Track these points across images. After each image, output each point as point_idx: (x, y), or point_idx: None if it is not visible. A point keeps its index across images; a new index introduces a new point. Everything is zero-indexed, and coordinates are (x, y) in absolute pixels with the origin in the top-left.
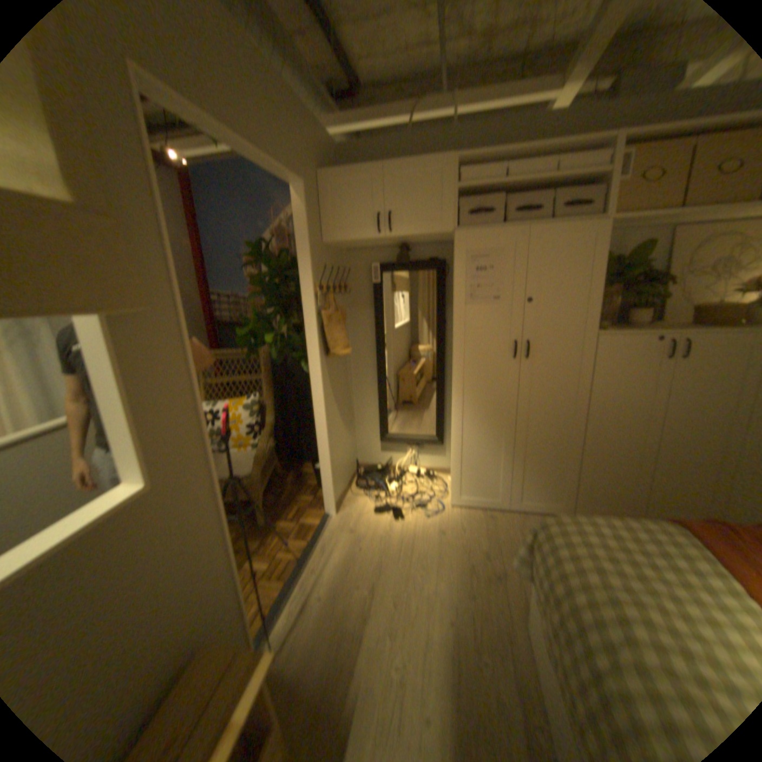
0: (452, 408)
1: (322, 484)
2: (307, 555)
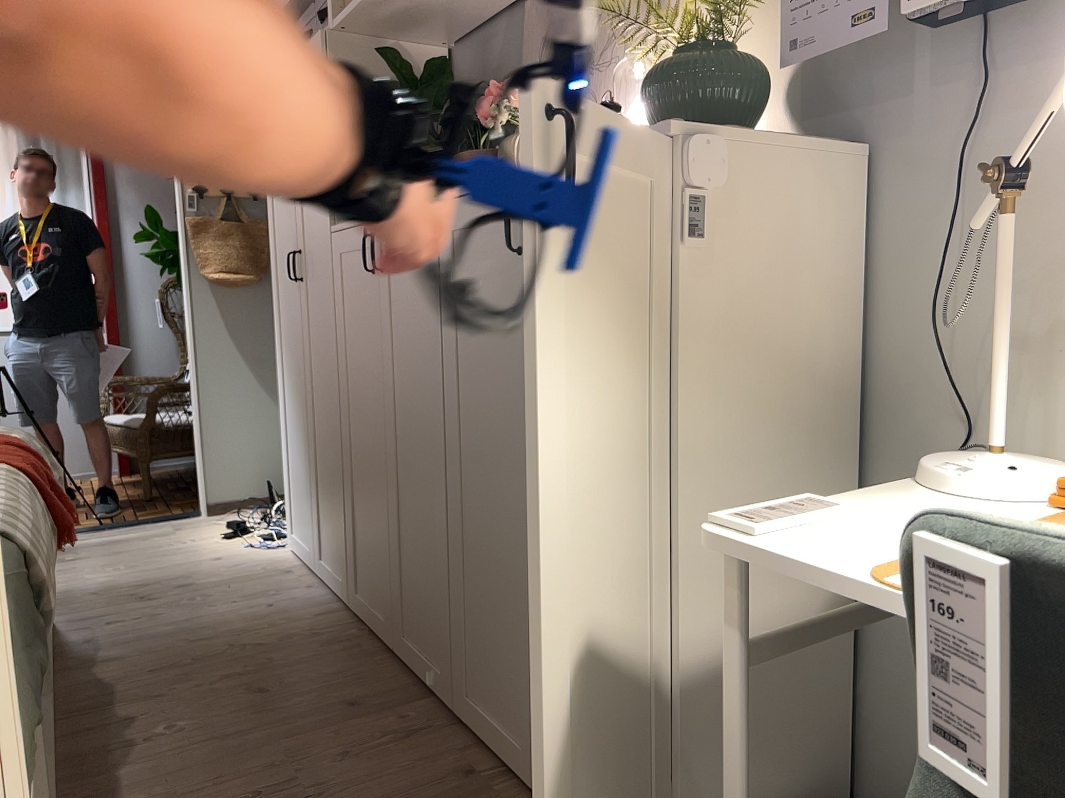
0: (276, 367)
1: (196, 465)
2: (113, 526)
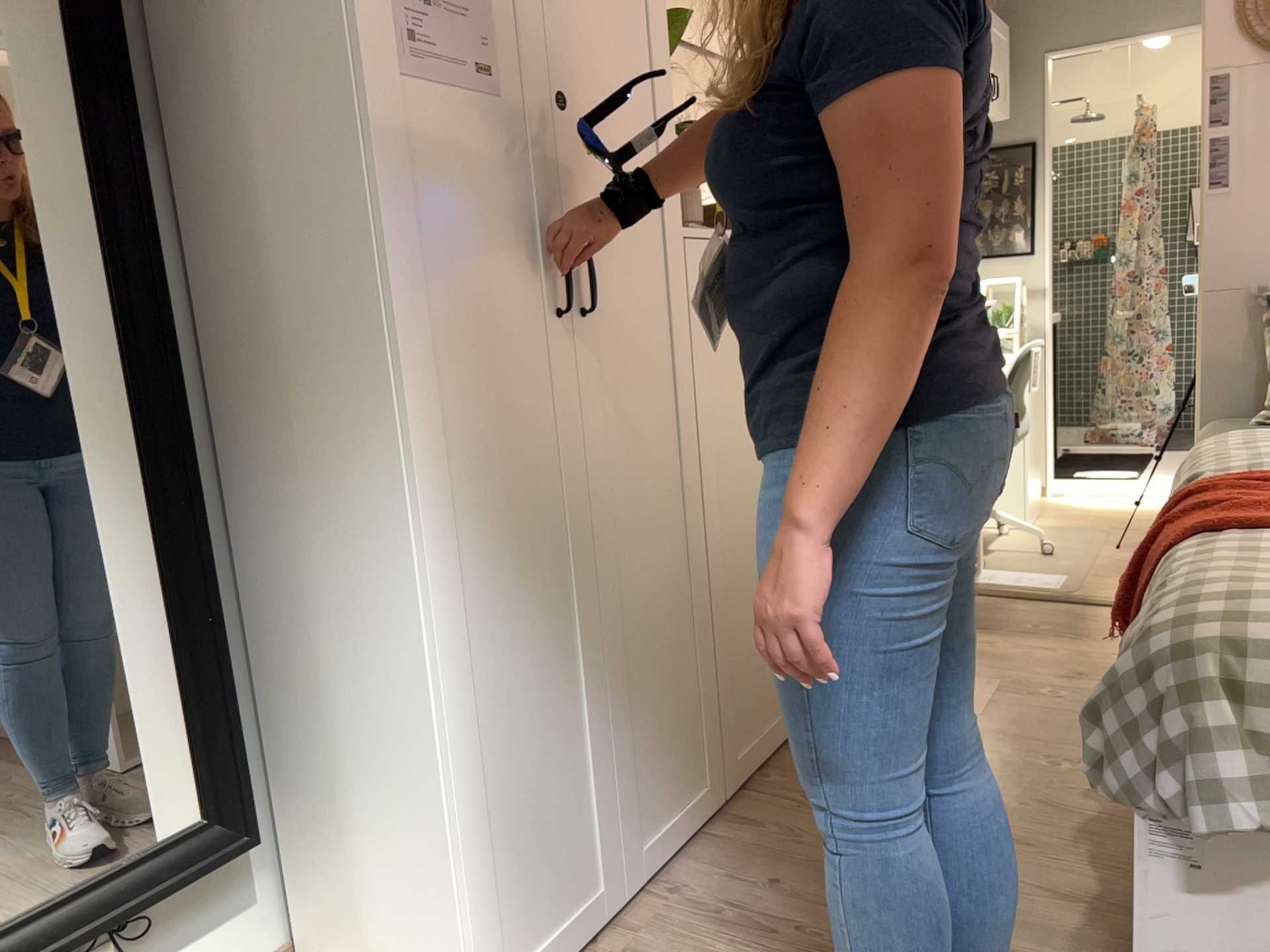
0: (418, 574)
1: None
2: None
